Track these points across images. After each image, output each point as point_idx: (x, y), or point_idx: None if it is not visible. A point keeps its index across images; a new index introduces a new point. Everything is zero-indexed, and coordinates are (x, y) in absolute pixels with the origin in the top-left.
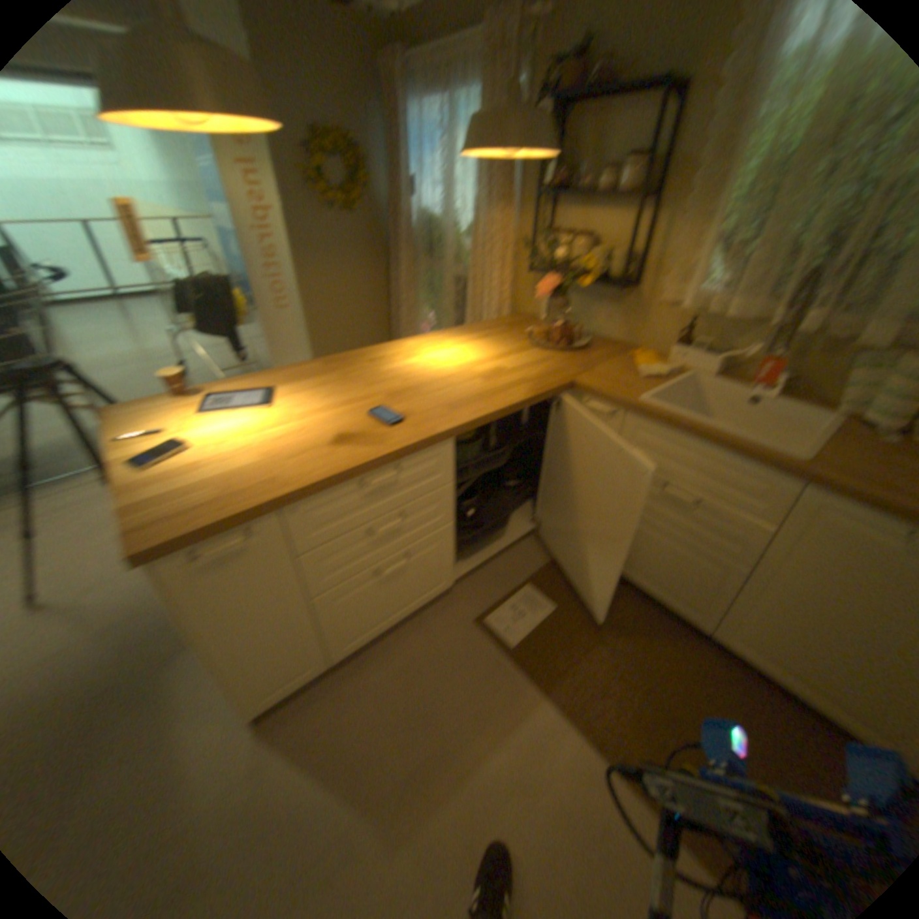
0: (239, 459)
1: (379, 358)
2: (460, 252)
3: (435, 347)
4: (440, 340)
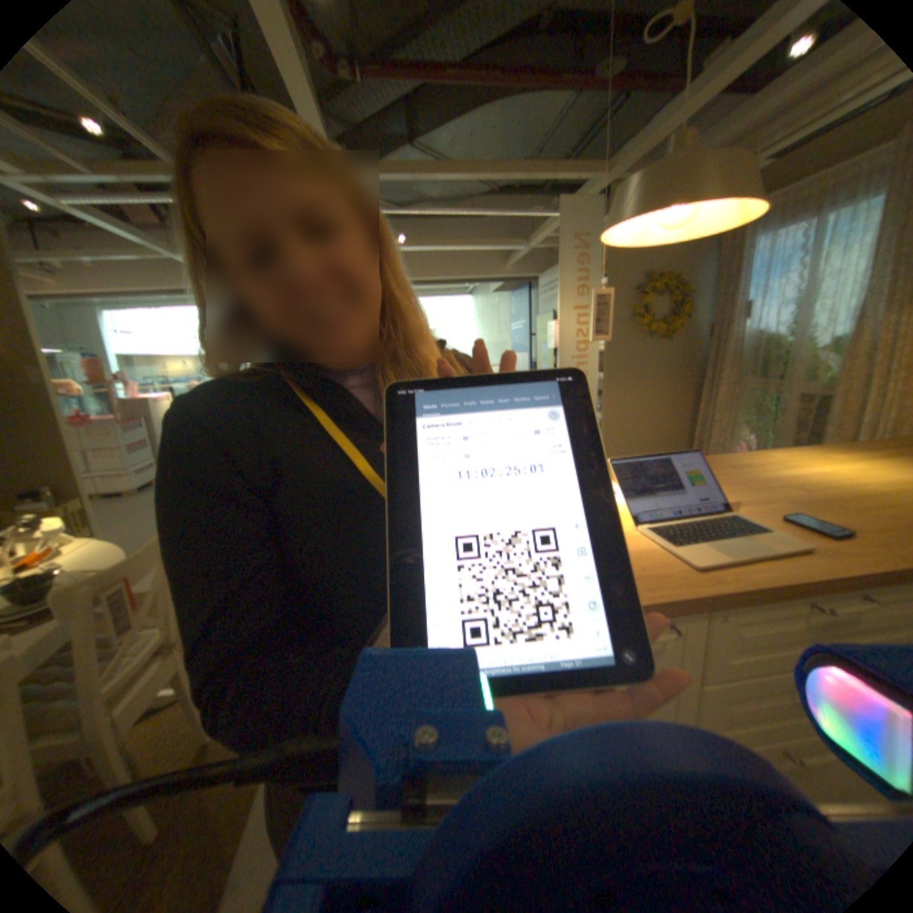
0: (642, 537)
1: (748, 463)
2: (824, 362)
3: (824, 458)
4: (825, 452)
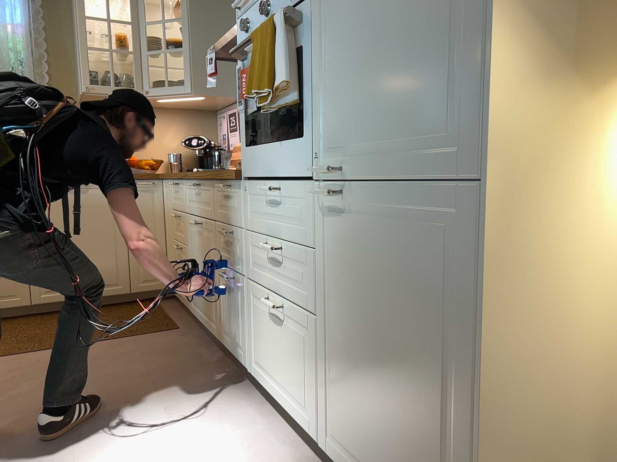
0: None
1: None
2: None
3: None
4: None
